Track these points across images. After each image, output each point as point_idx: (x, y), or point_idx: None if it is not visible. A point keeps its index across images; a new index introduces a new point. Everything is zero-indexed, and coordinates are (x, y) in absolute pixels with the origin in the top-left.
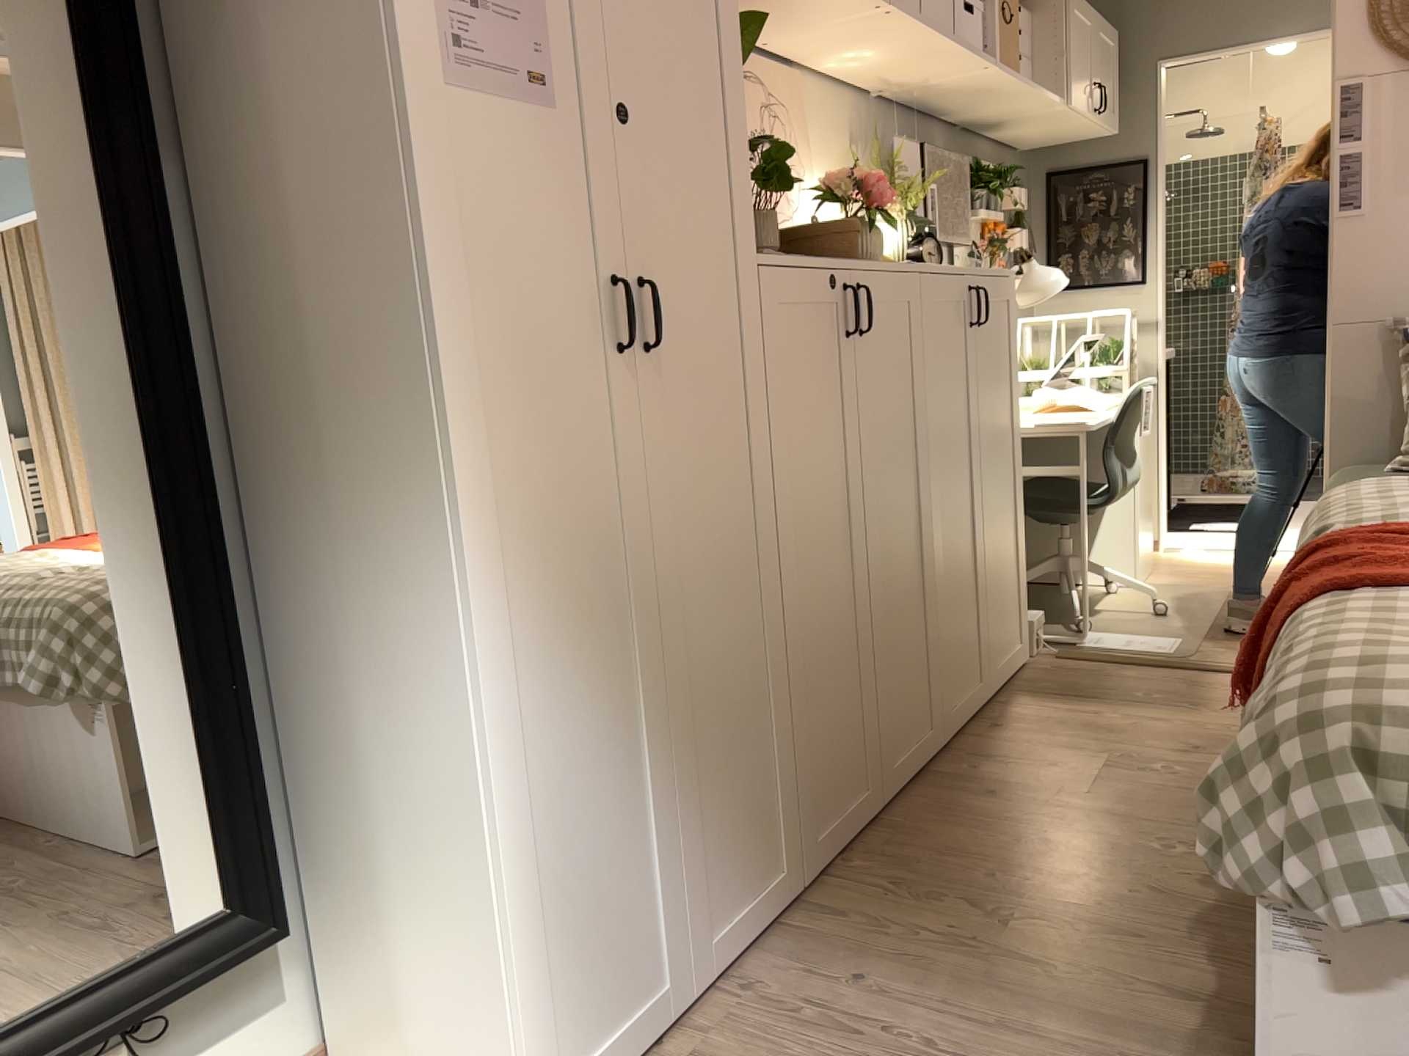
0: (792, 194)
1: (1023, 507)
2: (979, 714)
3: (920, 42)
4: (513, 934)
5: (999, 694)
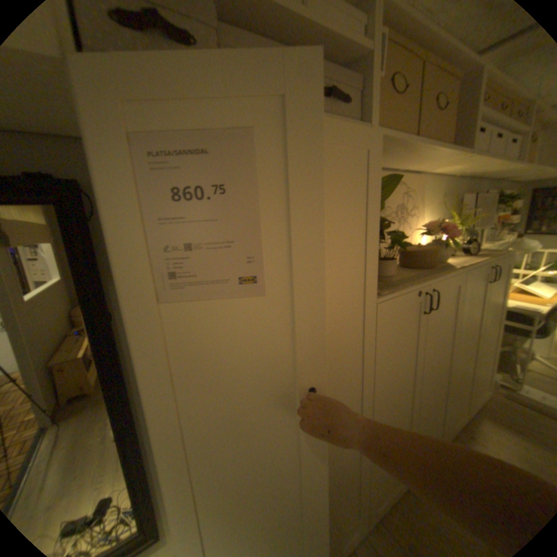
0: (411, 229)
1: (500, 343)
2: (464, 427)
3: (486, 161)
4: None
5: (474, 416)
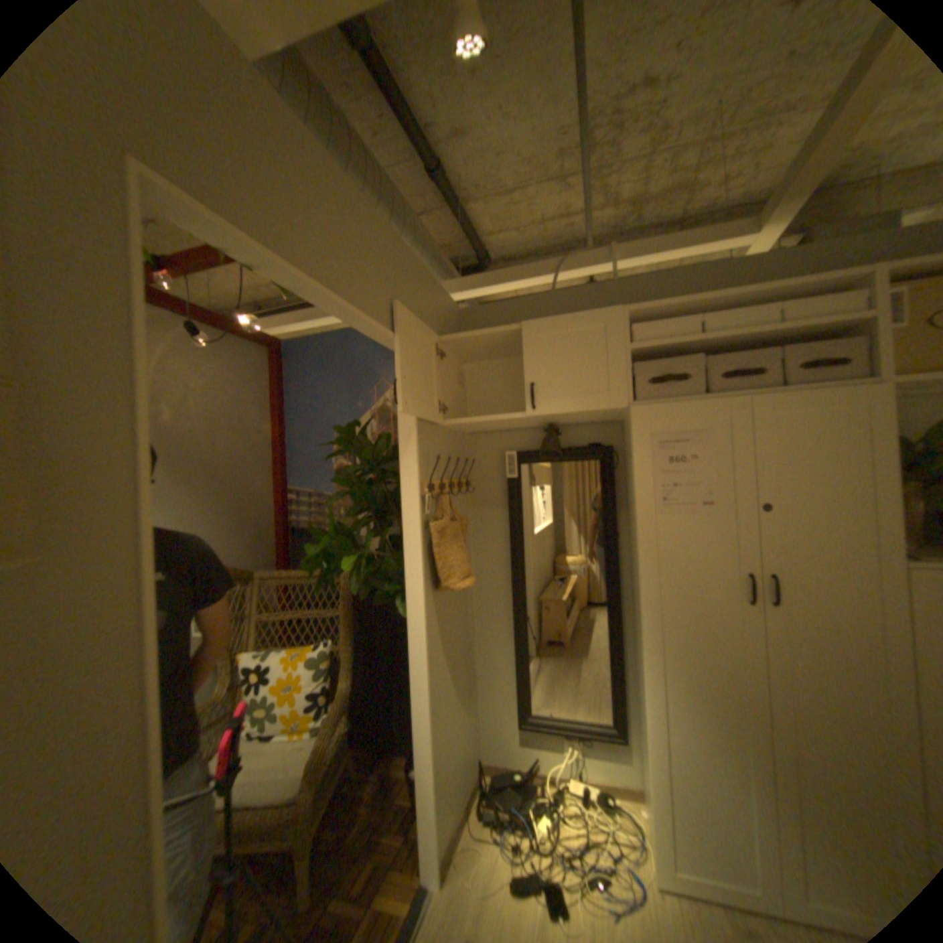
0: None
1: None
2: None
3: None
4: (660, 800)
5: None
